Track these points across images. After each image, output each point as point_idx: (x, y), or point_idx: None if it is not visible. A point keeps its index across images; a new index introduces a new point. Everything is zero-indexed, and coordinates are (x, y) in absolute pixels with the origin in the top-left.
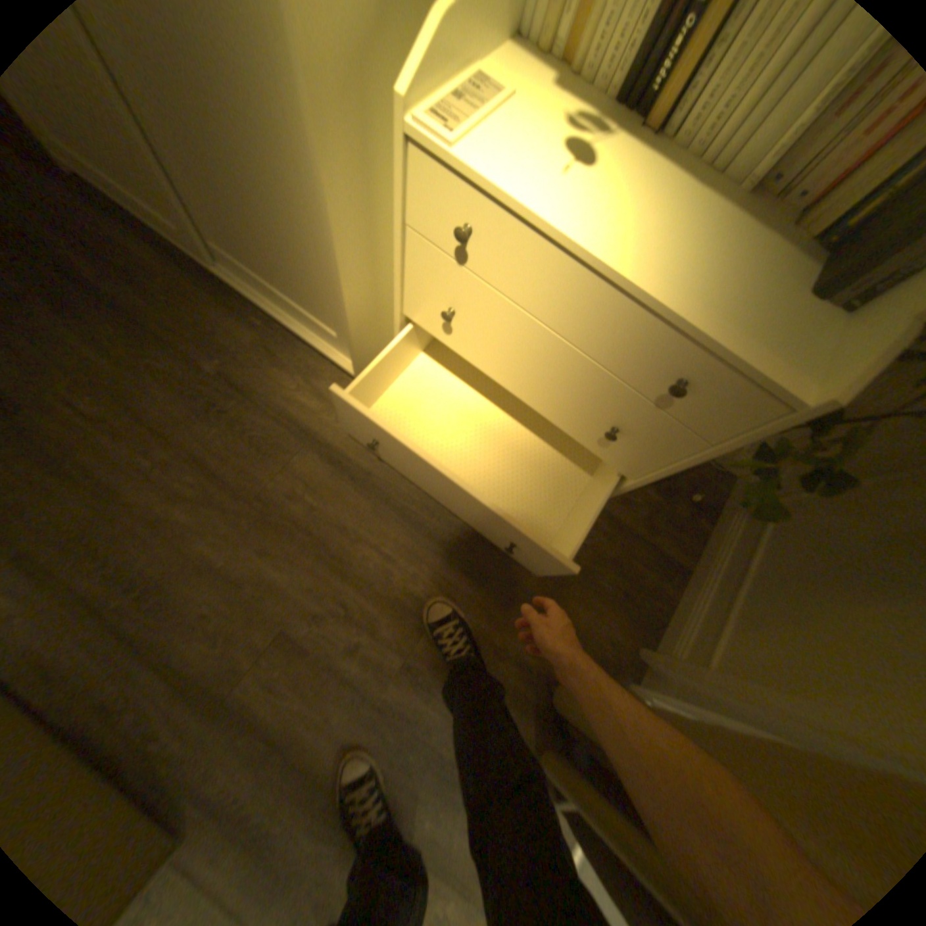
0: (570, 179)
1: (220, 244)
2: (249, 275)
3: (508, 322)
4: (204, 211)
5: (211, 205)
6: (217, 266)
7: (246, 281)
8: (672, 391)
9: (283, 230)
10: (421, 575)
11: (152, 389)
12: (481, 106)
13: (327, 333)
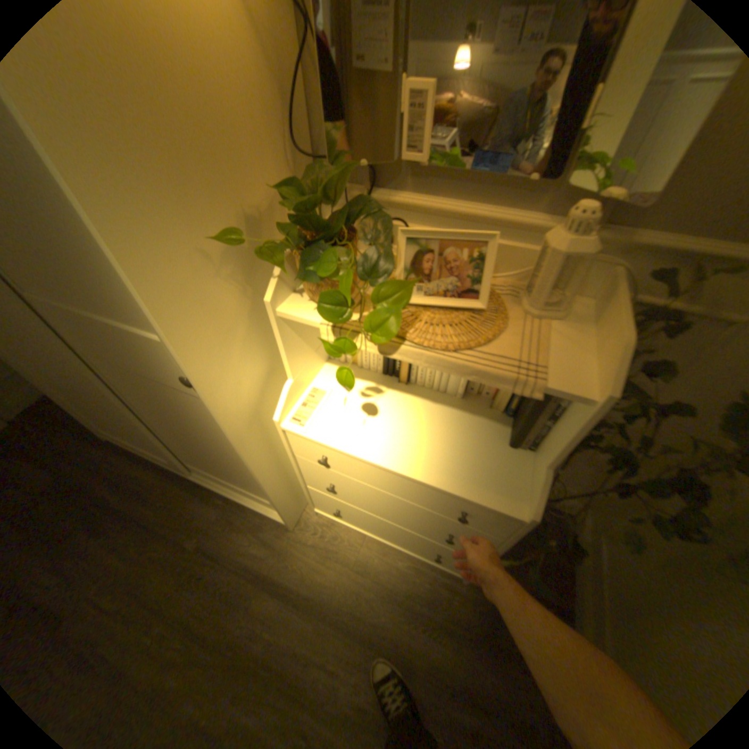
0: (366, 426)
1: (192, 465)
2: (210, 477)
3: (363, 489)
4: (182, 454)
5: (186, 452)
6: (190, 474)
7: (208, 480)
8: (459, 520)
9: (228, 463)
10: (360, 683)
11: (149, 576)
12: (316, 404)
13: (262, 502)
